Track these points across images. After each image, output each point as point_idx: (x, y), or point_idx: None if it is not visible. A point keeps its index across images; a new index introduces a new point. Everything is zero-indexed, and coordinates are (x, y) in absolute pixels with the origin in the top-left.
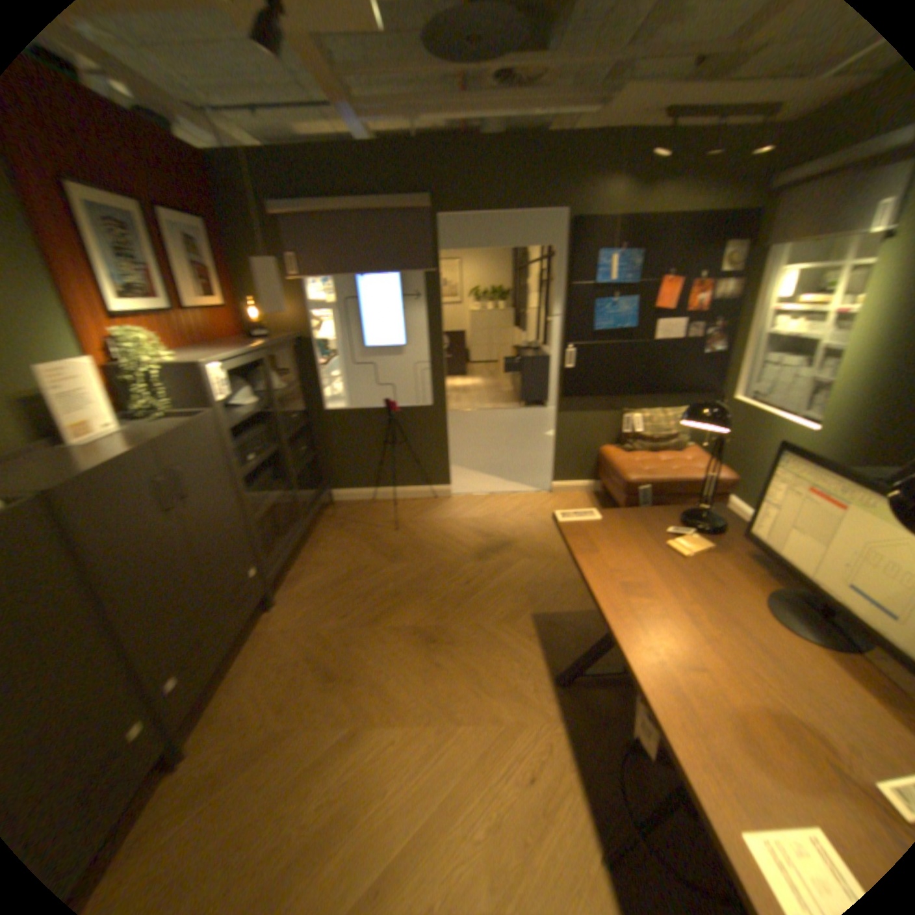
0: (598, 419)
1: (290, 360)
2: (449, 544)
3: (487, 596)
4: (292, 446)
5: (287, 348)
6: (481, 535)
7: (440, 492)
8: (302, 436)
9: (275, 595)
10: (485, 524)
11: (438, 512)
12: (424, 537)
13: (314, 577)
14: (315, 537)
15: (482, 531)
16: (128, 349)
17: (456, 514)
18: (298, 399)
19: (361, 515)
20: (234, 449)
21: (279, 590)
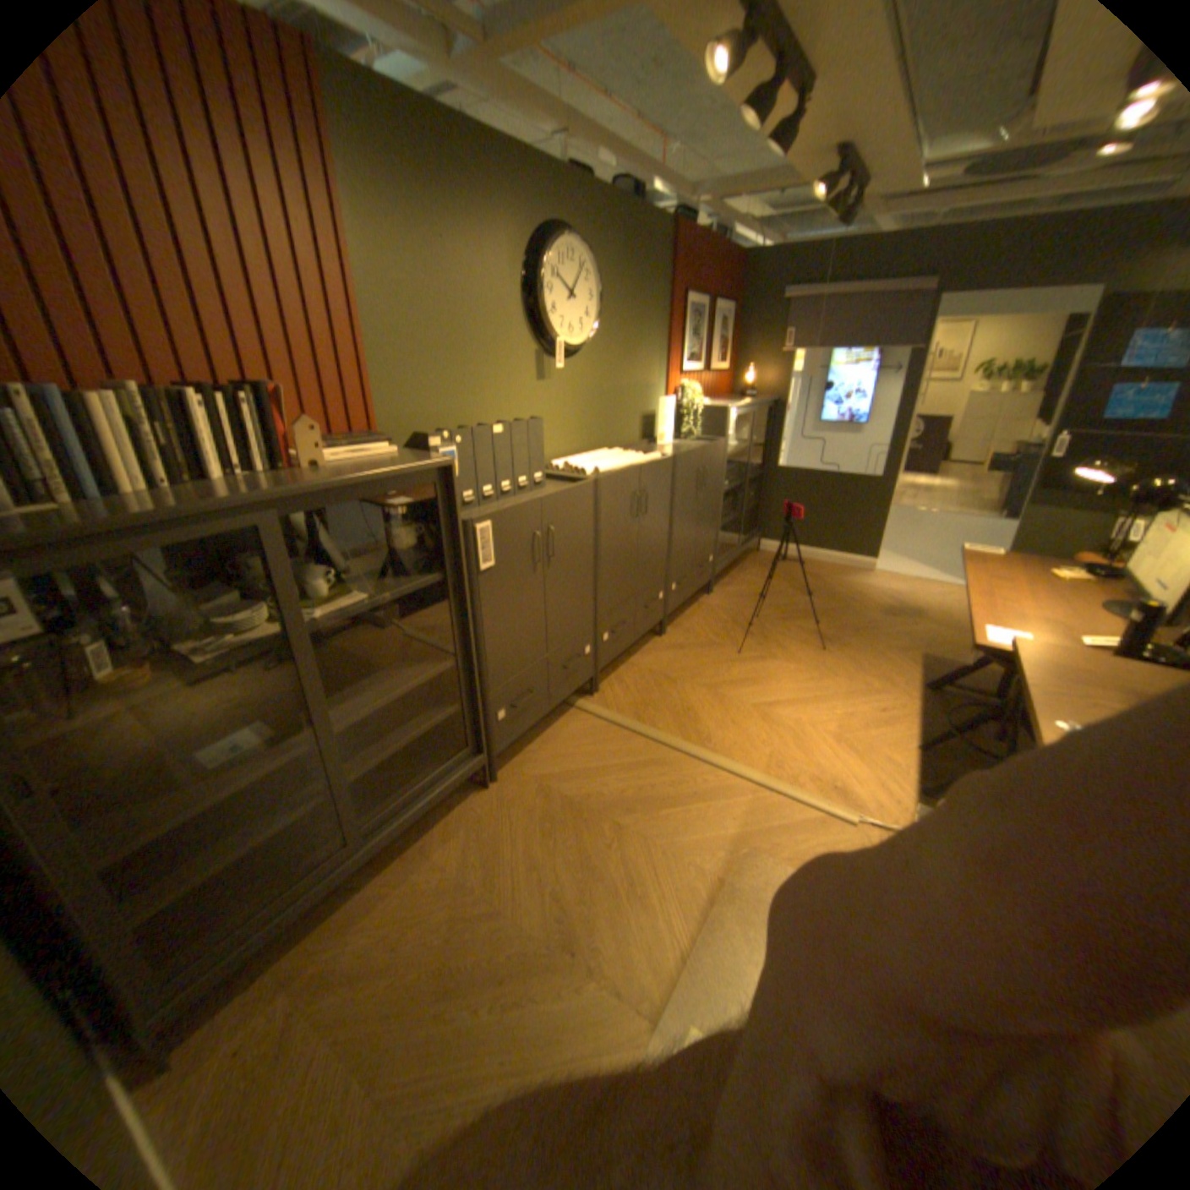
0: (1091, 519)
1: (766, 417)
2: (865, 598)
3: (890, 634)
4: (749, 487)
5: (767, 407)
6: (901, 601)
7: (868, 562)
8: (757, 483)
9: (715, 588)
10: (908, 595)
11: (861, 577)
12: (842, 589)
13: (744, 587)
14: (745, 567)
15: (903, 599)
16: (689, 393)
17: (880, 582)
18: (762, 451)
19: (786, 562)
20: (724, 472)
21: (717, 587)
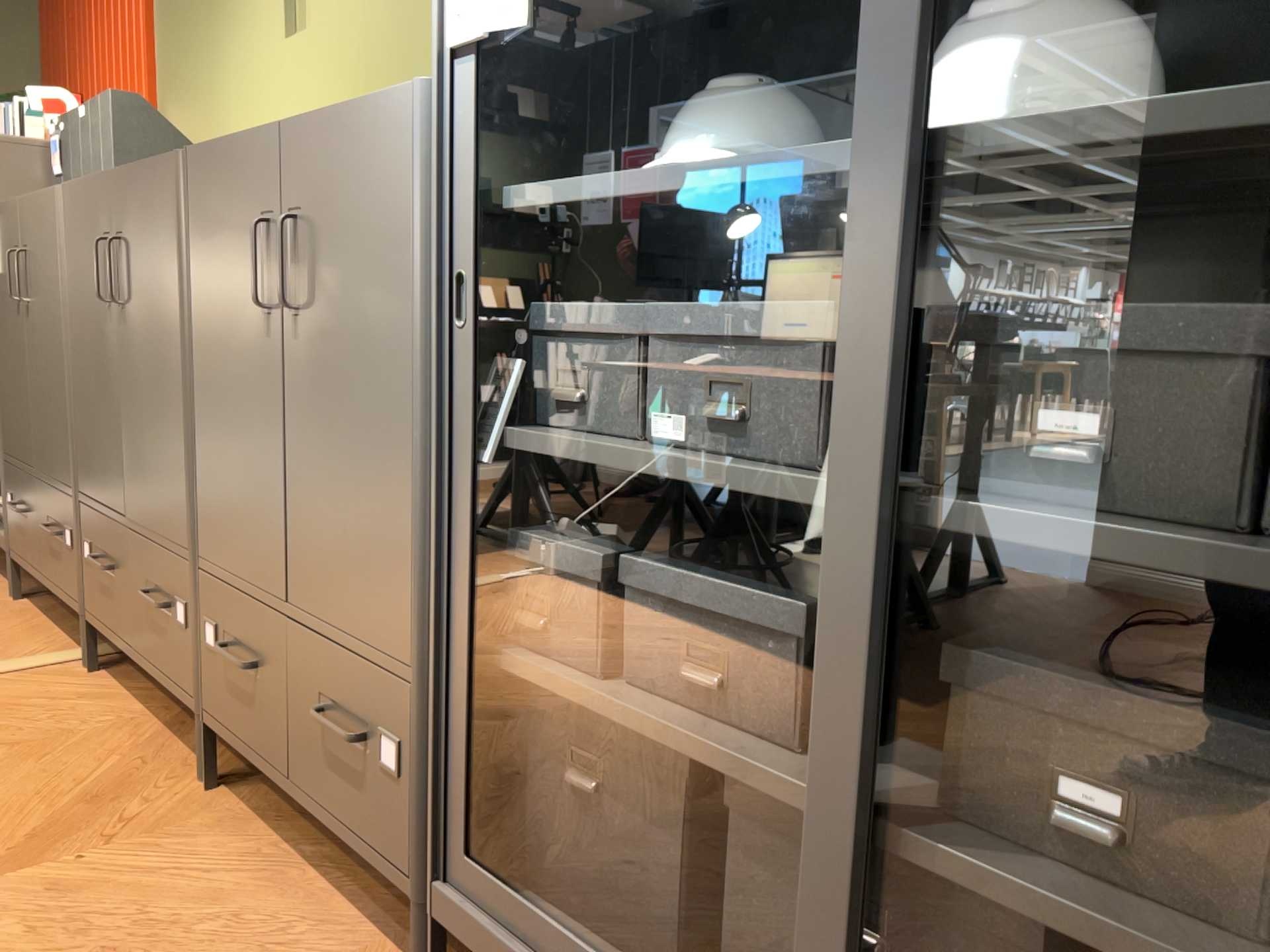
0: None
1: None
2: None
3: None
4: None
5: None
6: None
7: None
8: None
9: None
10: None
11: None
12: None
13: None
14: None
15: None
16: None
17: None
18: None
19: None
20: (588, 318)
21: None
